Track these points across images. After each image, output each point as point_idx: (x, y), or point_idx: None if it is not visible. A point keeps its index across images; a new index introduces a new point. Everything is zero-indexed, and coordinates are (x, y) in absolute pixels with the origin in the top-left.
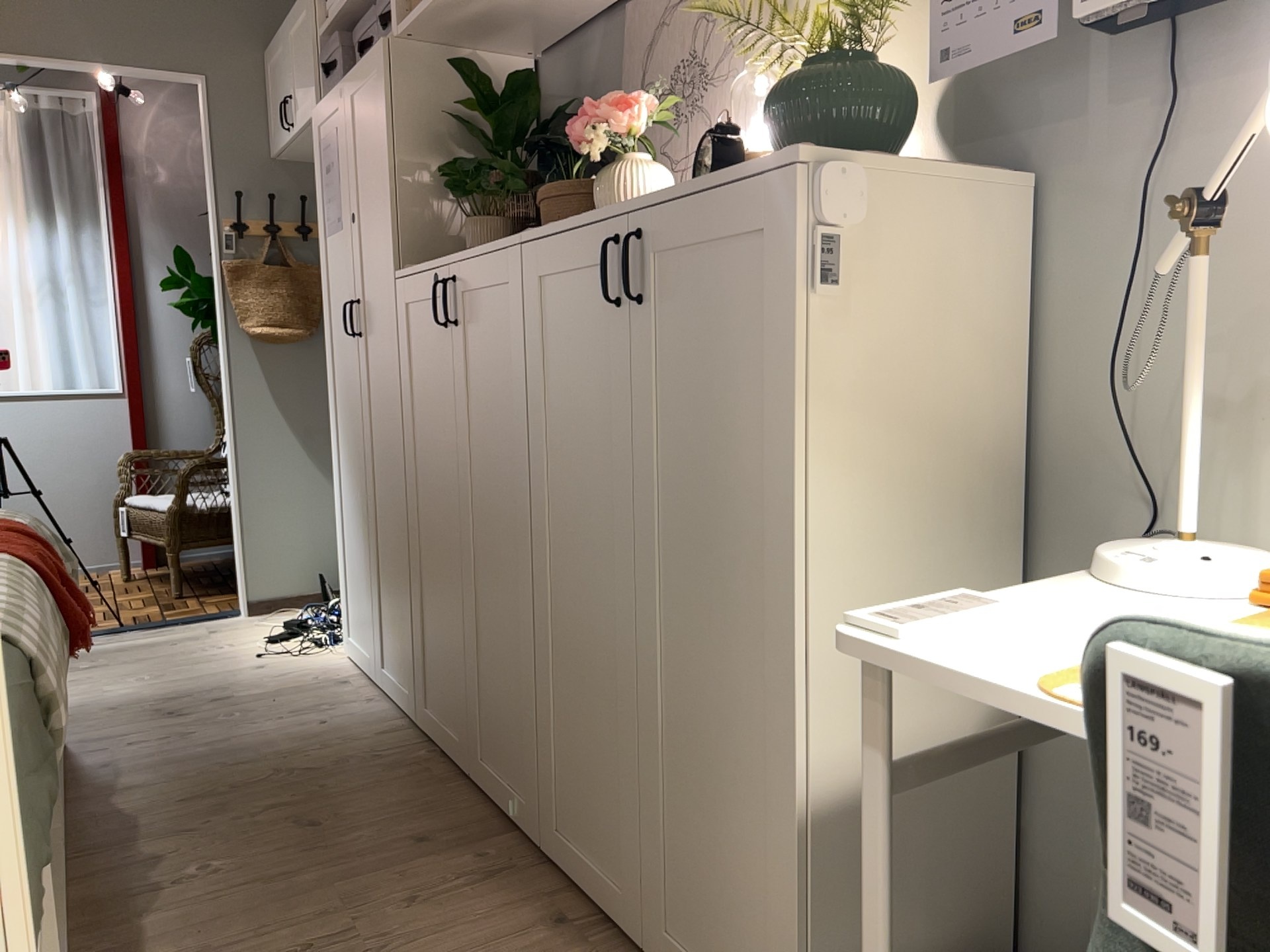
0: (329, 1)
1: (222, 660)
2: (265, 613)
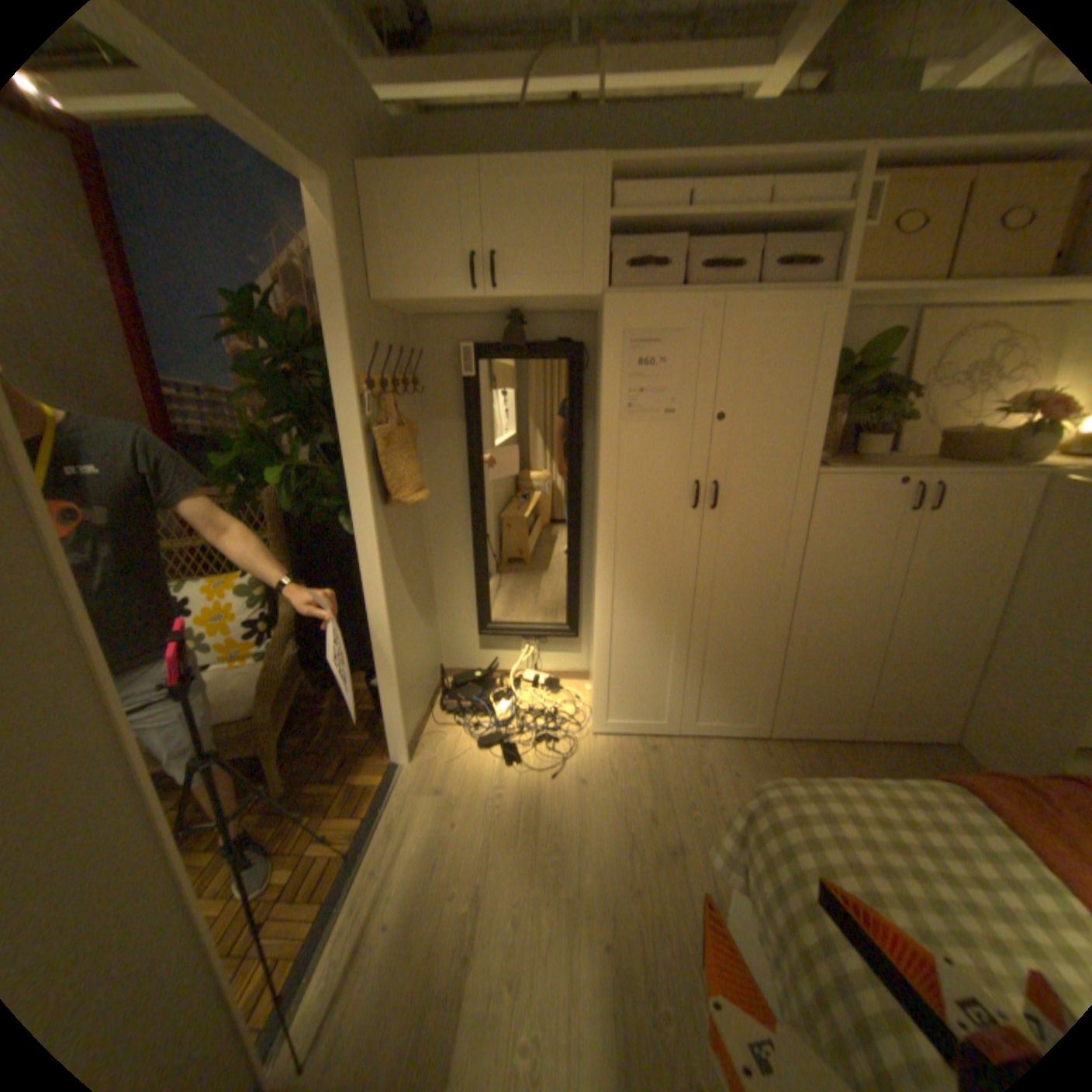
0: (614, 184)
1: (543, 802)
2: (419, 752)
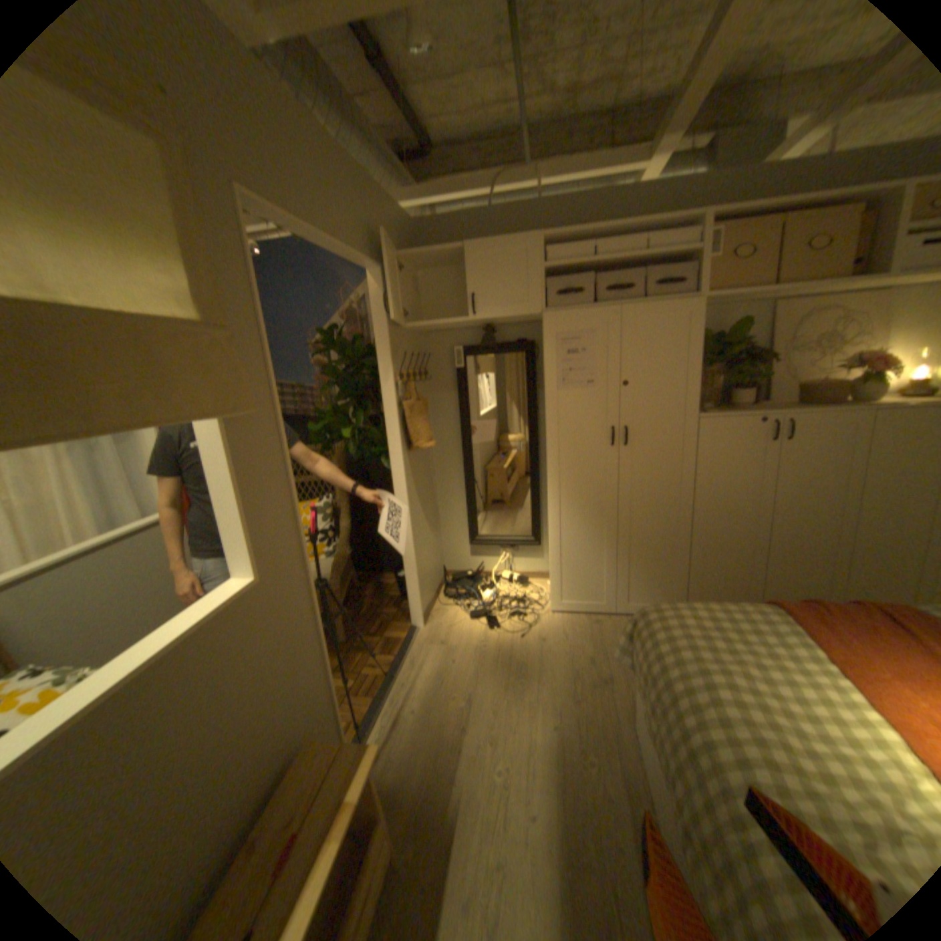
0: (545, 247)
1: (515, 651)
2: (429, 621)
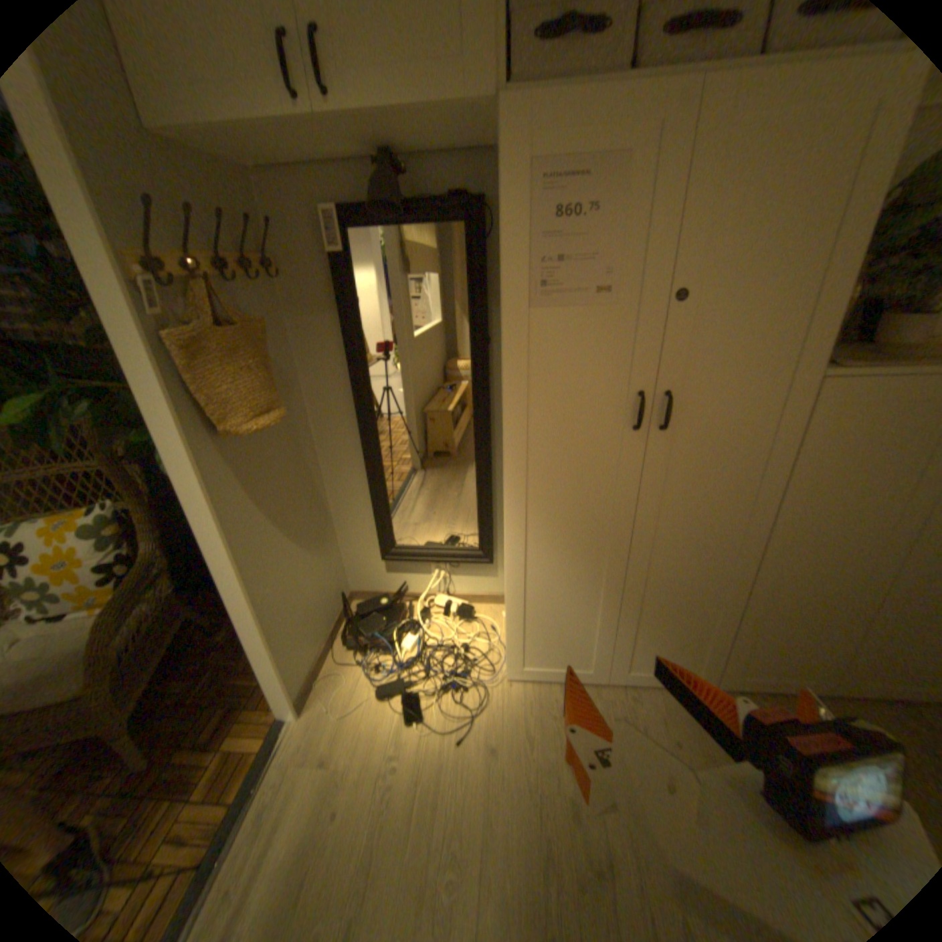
0: None
1: (444, 782)
2: (310, 703)
